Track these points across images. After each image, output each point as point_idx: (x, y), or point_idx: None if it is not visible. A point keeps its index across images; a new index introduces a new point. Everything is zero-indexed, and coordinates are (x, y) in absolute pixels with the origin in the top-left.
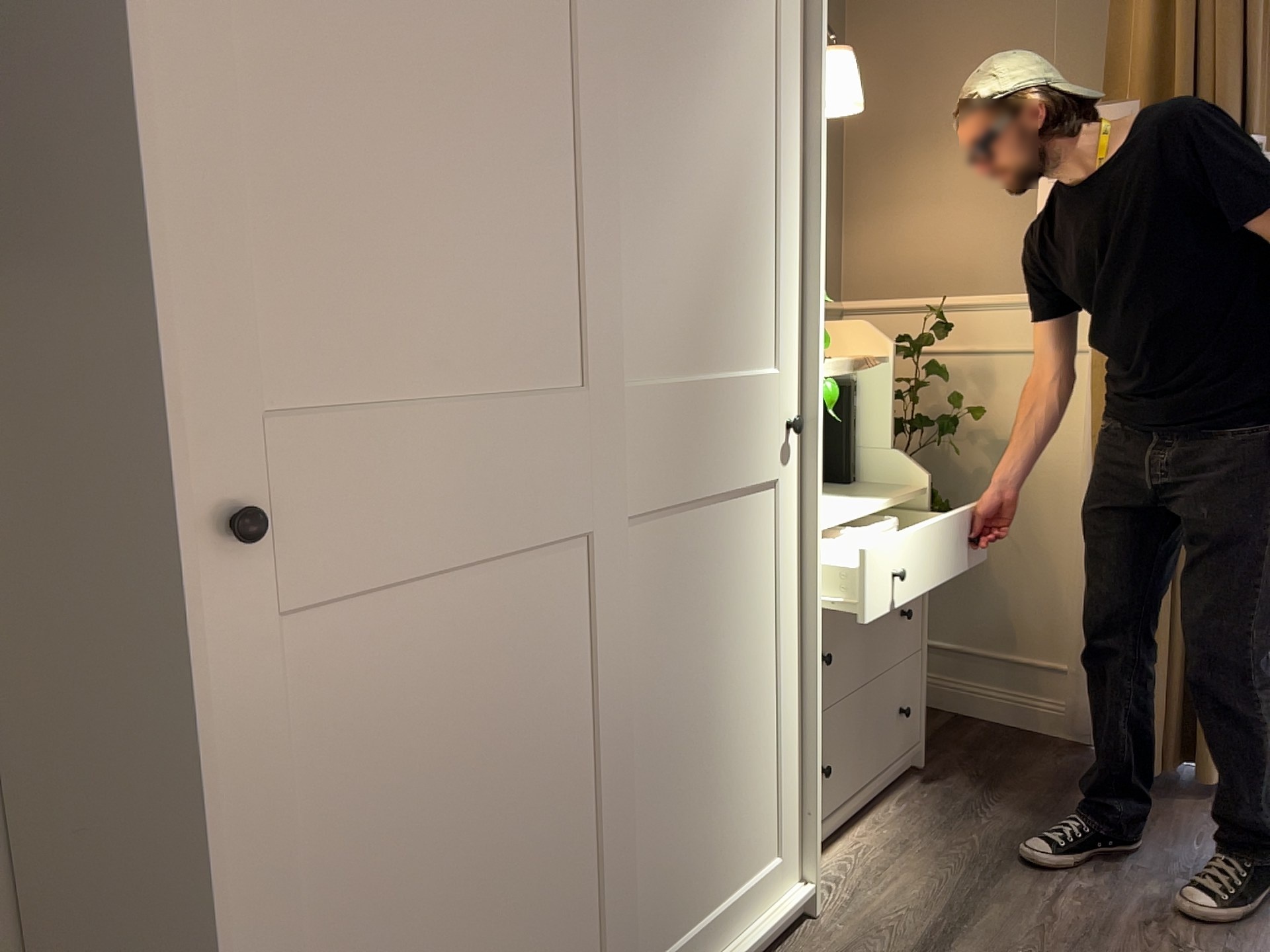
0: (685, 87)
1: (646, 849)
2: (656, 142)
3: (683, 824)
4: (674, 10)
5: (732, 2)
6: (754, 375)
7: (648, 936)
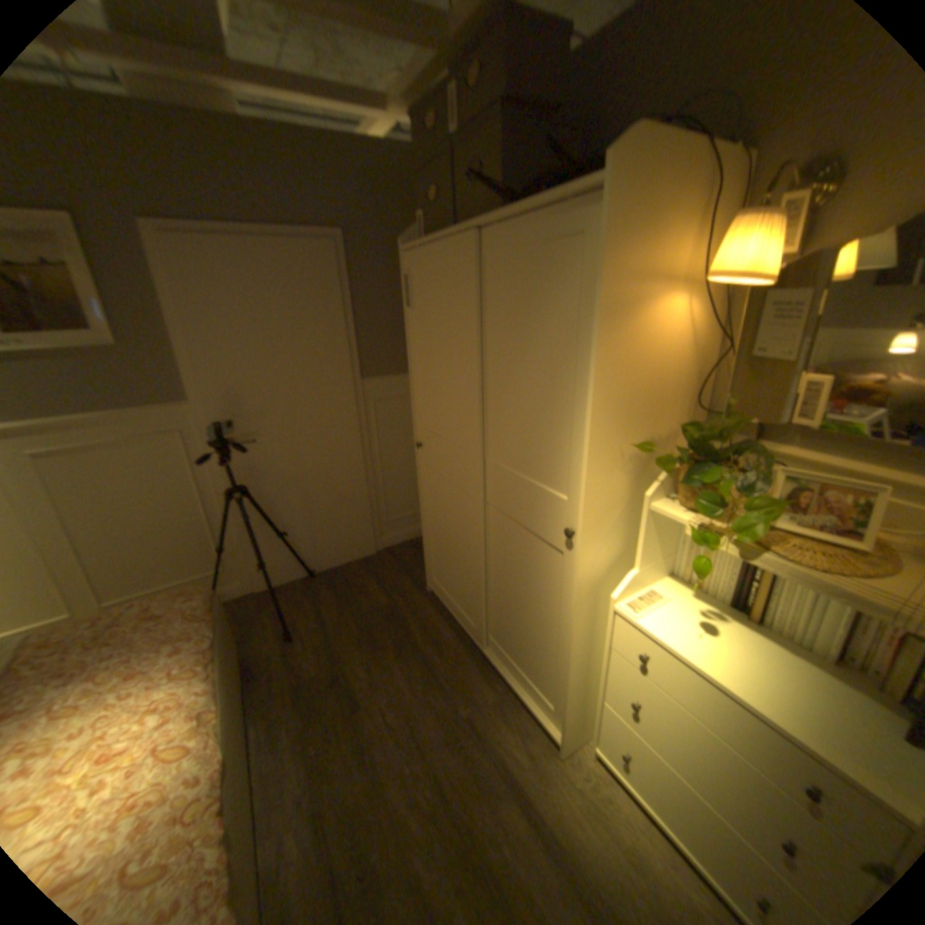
0: (517, 341)
1: (494, 611)
2: (502, 368)
3: (507, 625)
4: (512, 306)
5: (546, 286)
6: (550, 490)
7: (494, 636)
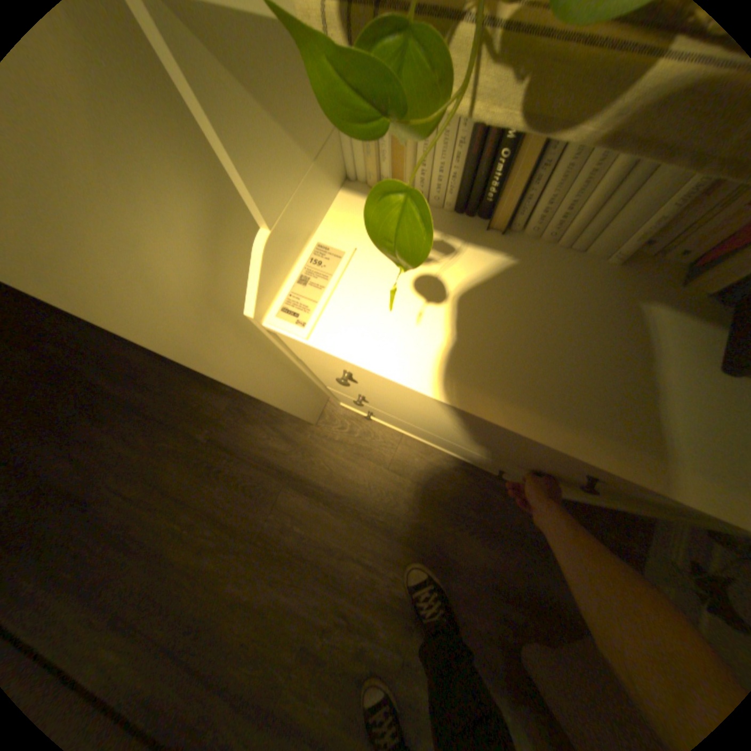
0: None
1: None
2: None
3: None
4: None
5: None
6: None
7: None
